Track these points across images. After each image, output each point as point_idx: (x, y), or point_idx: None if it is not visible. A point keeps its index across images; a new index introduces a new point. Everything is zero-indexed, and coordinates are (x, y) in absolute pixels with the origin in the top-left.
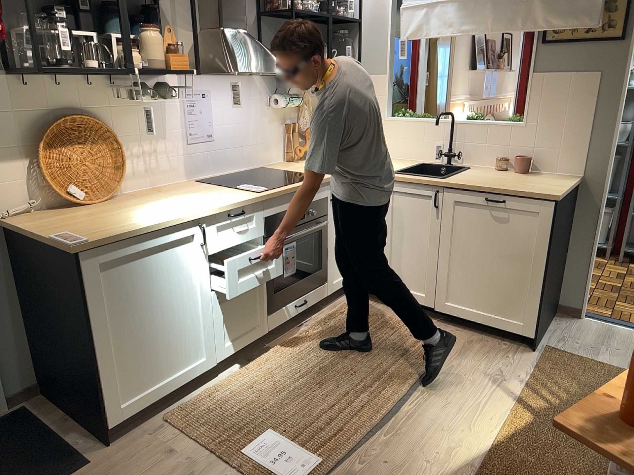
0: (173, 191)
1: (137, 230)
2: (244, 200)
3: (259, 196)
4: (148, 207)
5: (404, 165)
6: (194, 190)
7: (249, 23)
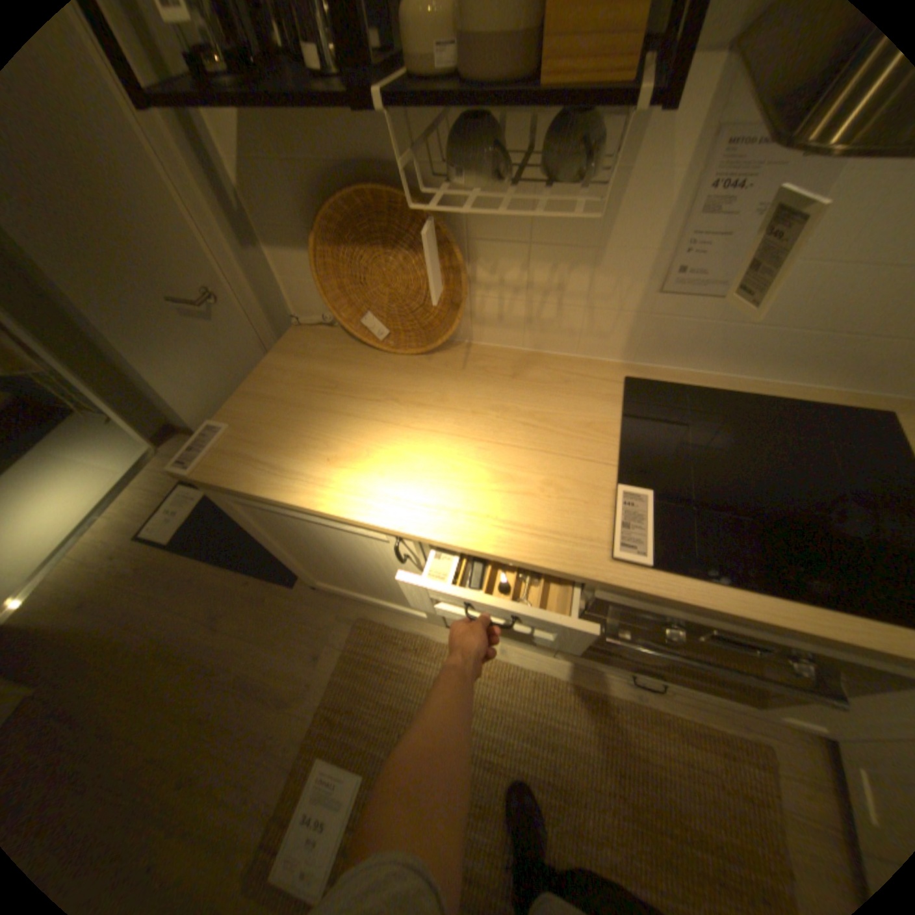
0: (530, 390)
1: (261, 496)
2: (531, 561)
3: (589, 574)
4: (397, 427)
5: None
6: (555, 417)
7: None
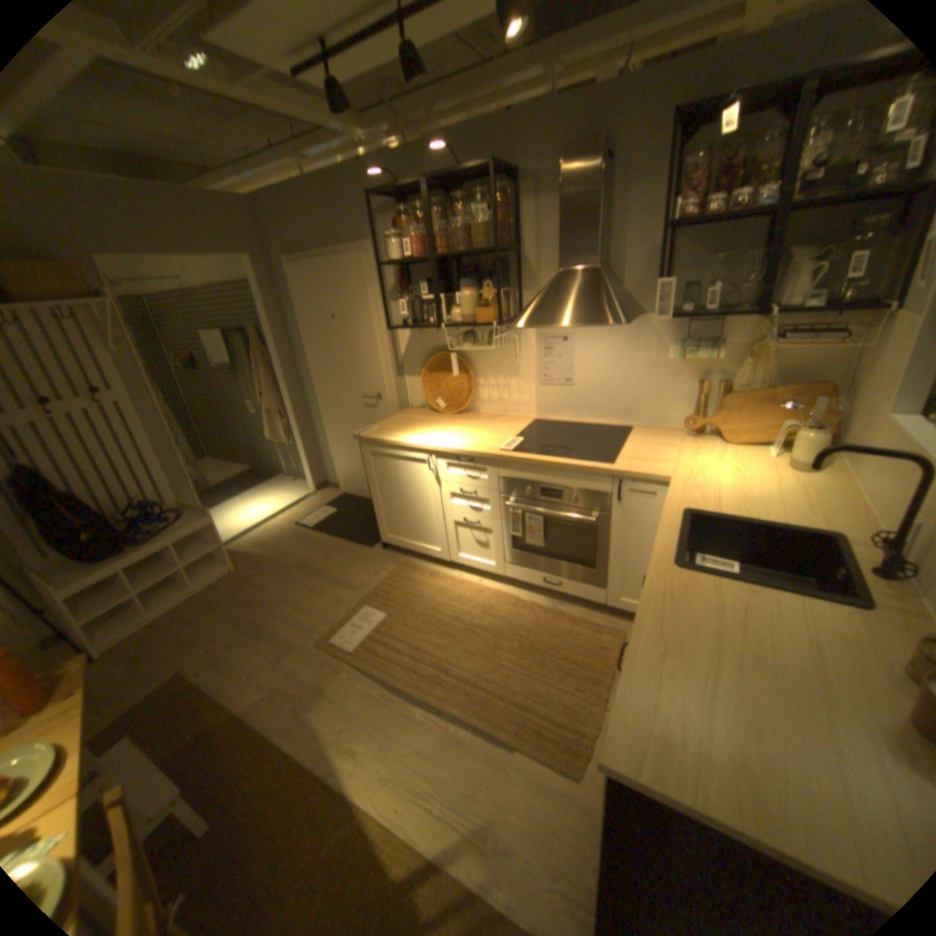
0: (494, 422)
1: (384, 439)
2: (470, 451)
3: (488, 453)
4: (438, 428)
5: (791, 517)
6: (499, 427)
7: (650, 244)
